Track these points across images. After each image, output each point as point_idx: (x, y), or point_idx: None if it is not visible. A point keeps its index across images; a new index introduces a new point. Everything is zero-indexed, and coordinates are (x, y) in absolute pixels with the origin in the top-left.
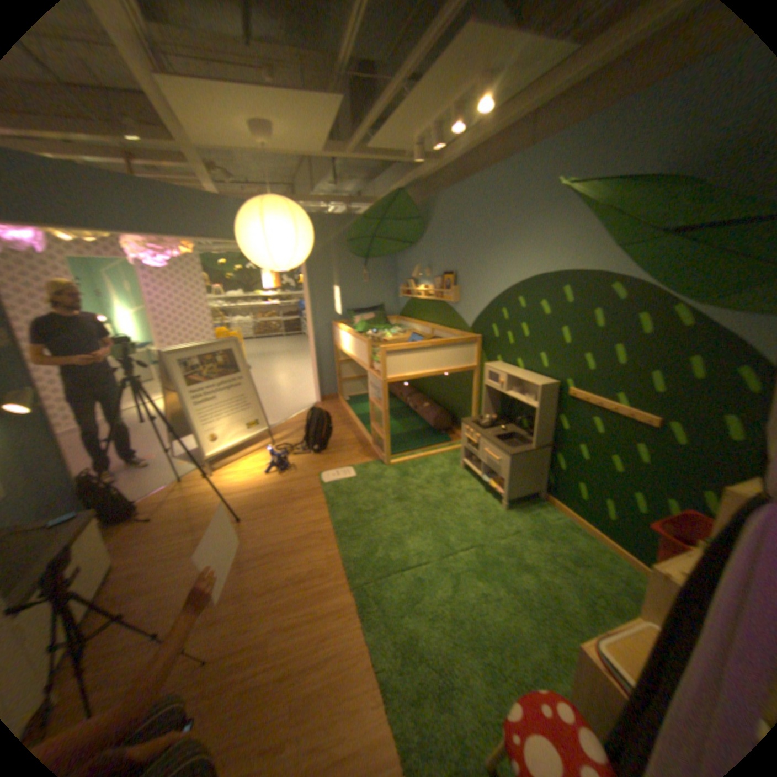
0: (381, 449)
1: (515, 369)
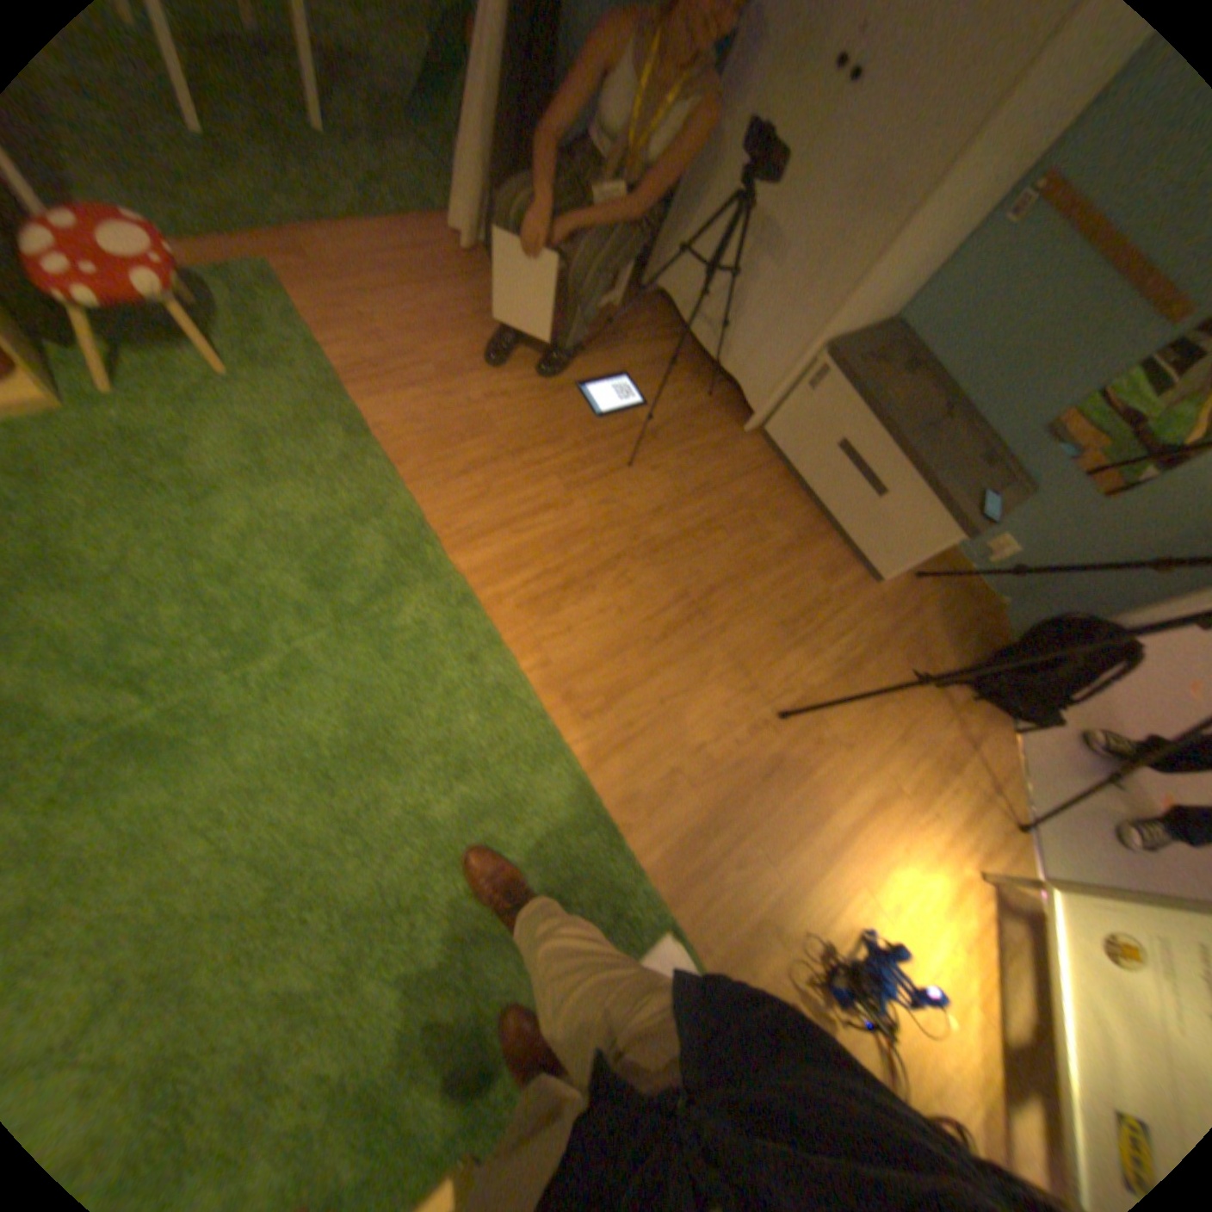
0: None
1: None
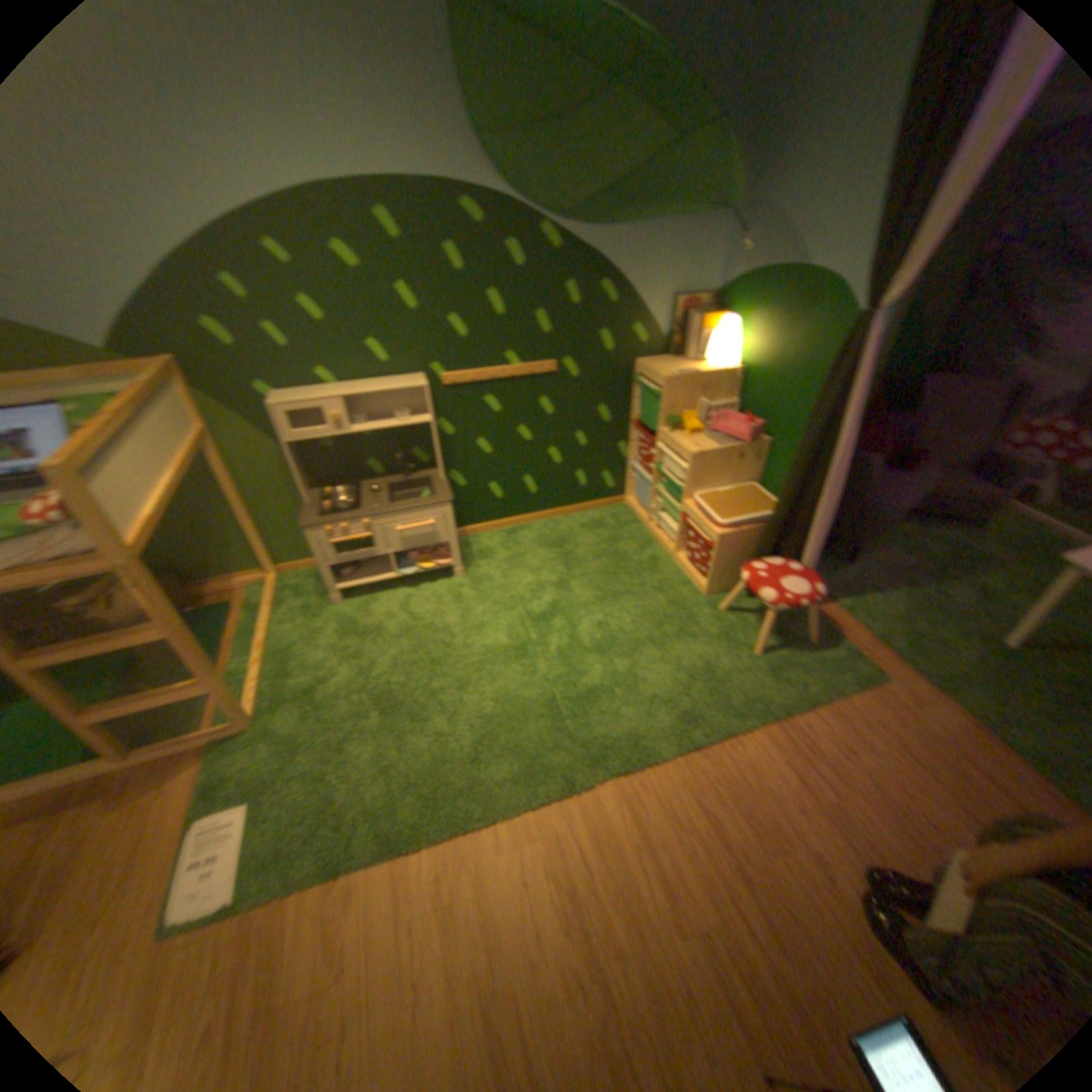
0: (151, 743)
1: (330, 389)
